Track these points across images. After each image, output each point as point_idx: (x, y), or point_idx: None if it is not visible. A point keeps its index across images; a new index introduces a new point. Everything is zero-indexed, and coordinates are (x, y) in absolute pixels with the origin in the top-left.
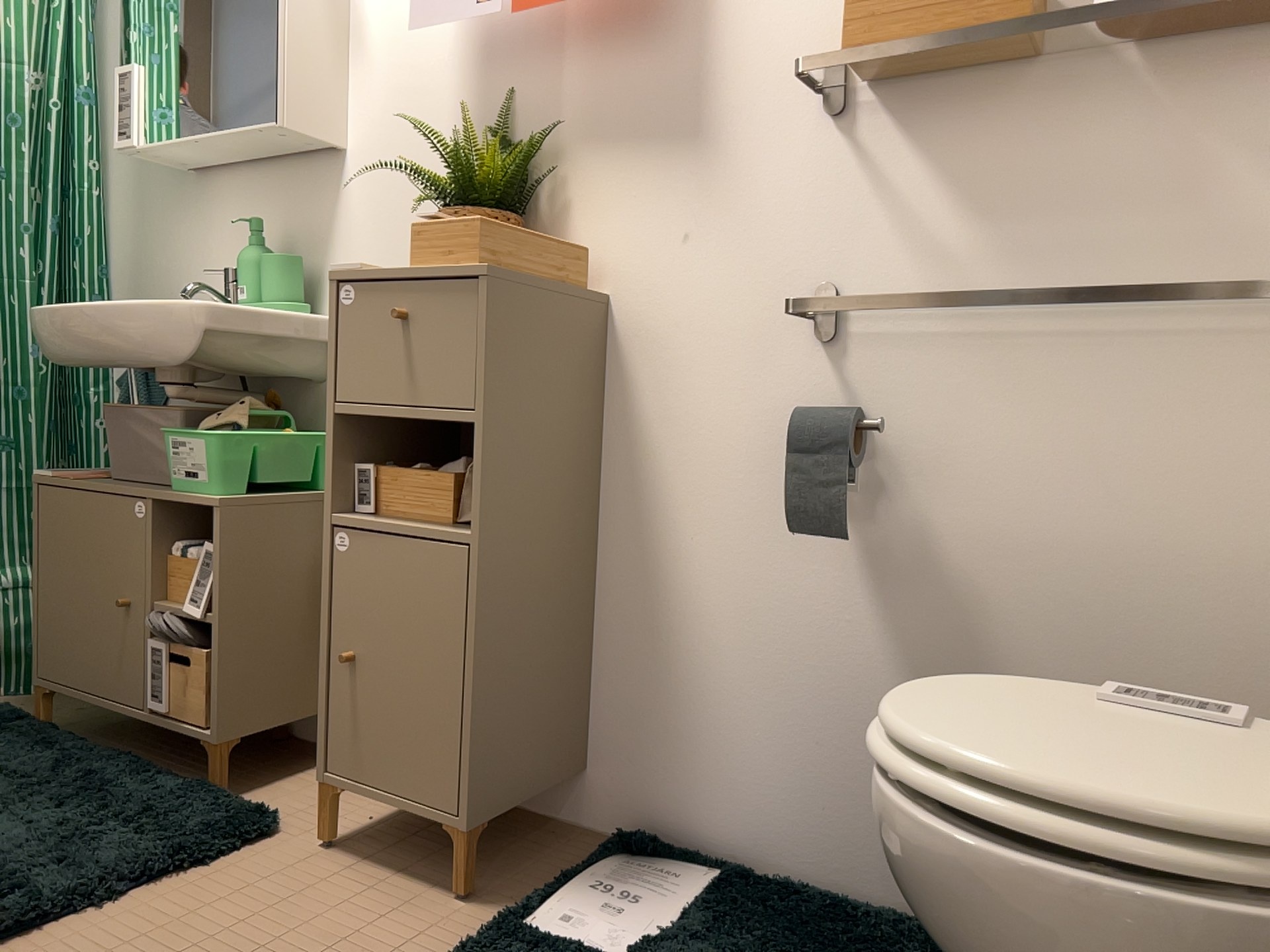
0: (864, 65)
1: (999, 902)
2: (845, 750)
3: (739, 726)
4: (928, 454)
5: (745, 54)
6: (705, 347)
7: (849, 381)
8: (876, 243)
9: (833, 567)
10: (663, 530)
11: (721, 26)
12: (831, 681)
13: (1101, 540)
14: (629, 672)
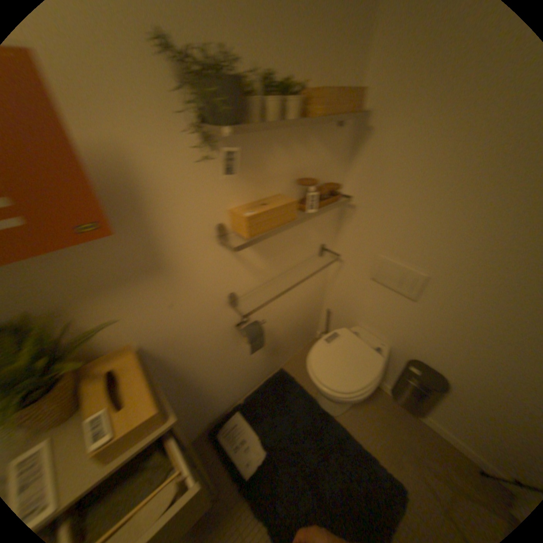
0: (233, 223)
1: (364, 399)
2: (251, 370)
3: (228, 389)
4: (261, 313)
5: (178, 227)
6: (193, 330)
7: (242, 310)
8: (243, 275)
9: (245, 347)
10: (194, 378)
11: (159, 215)
12: (247, 364)
13: (290, 306)
14: (194, 410)
